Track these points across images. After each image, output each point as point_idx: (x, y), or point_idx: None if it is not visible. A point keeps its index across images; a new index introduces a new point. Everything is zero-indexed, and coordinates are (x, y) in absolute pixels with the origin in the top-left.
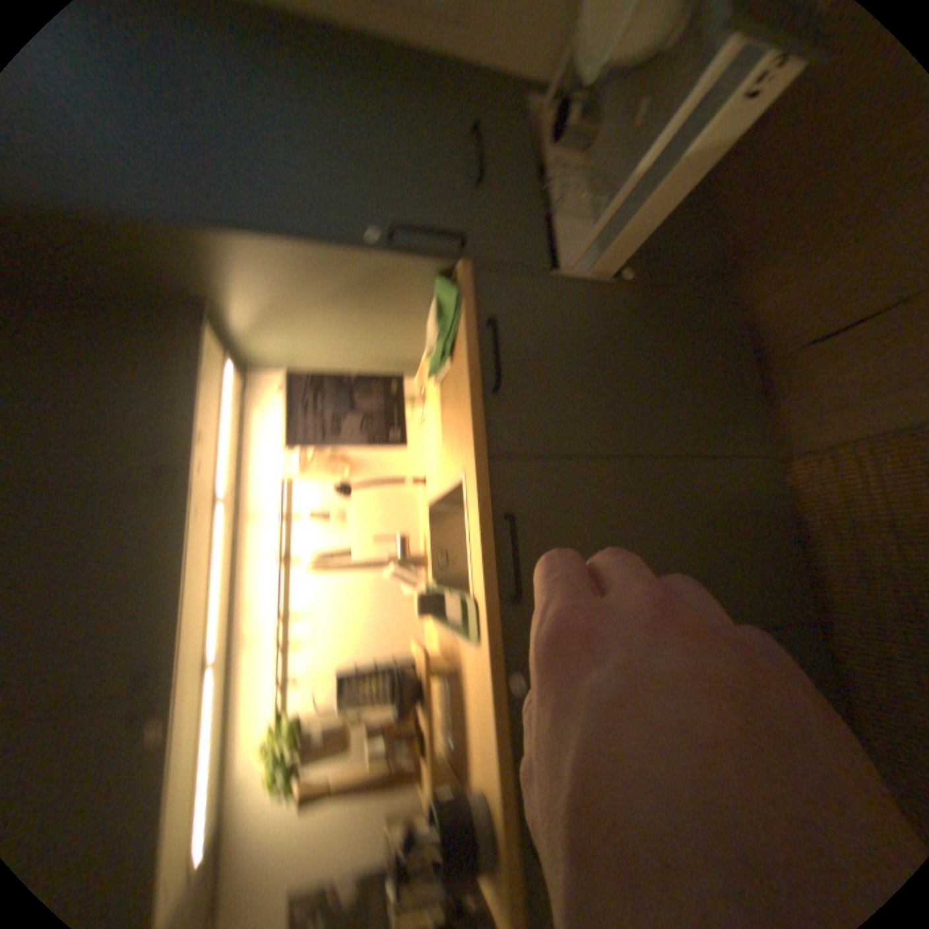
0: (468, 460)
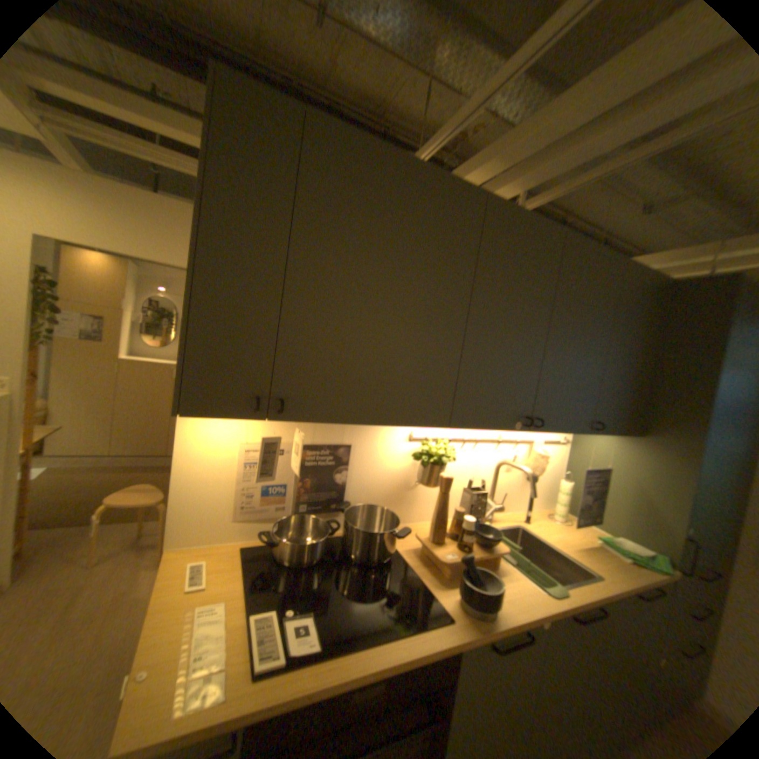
0: (614, 586)
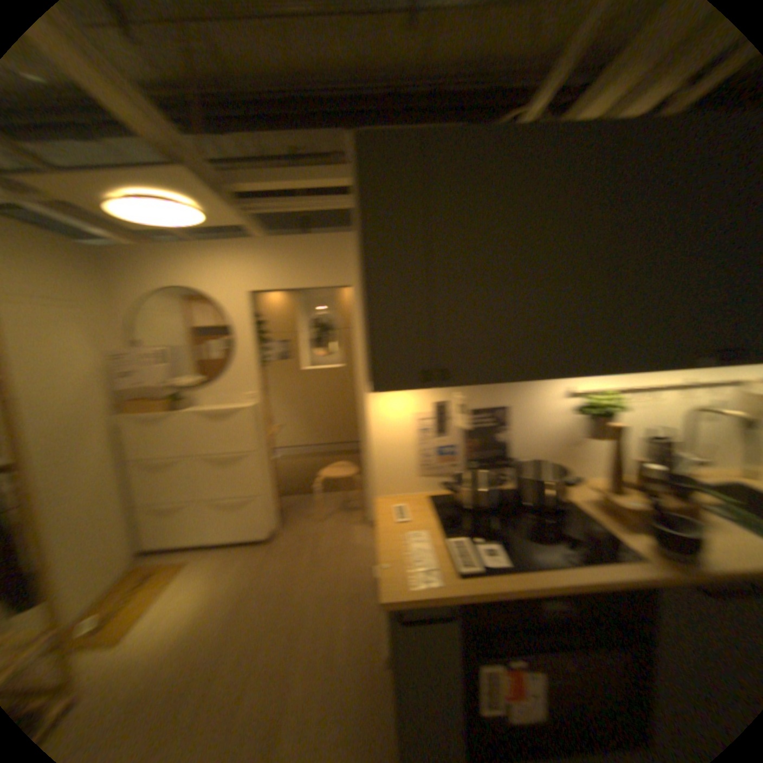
0: None
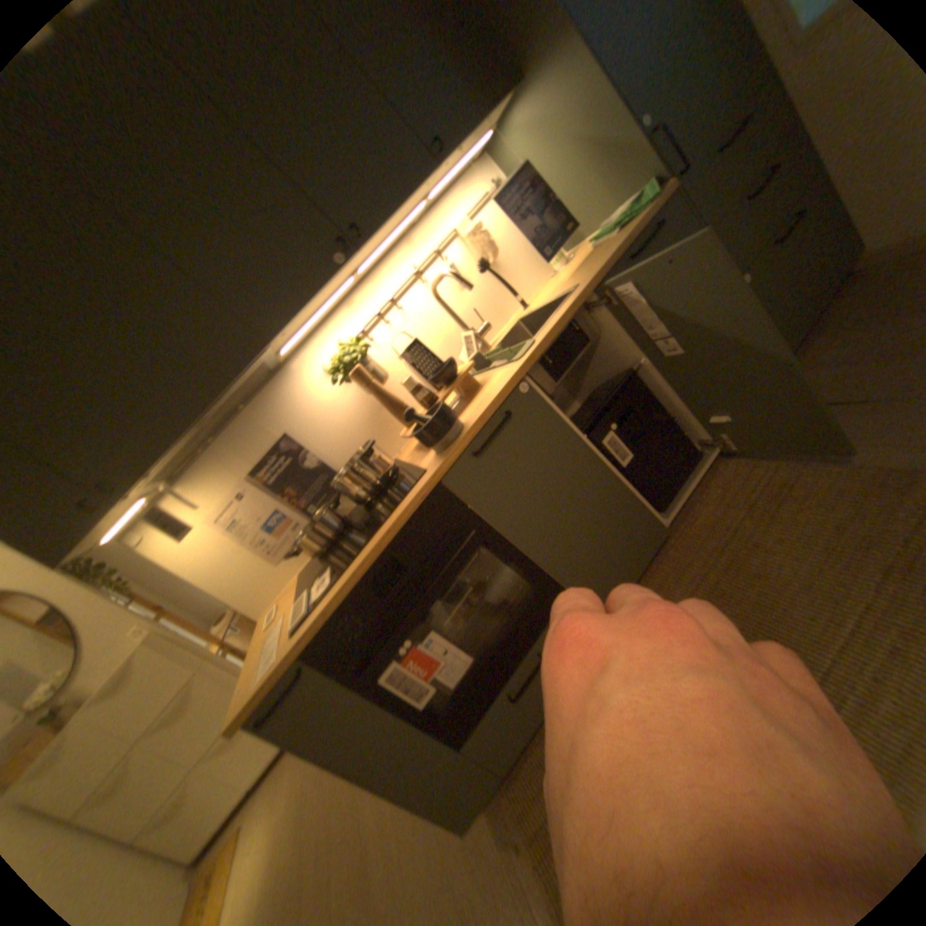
0: (586, 279)
